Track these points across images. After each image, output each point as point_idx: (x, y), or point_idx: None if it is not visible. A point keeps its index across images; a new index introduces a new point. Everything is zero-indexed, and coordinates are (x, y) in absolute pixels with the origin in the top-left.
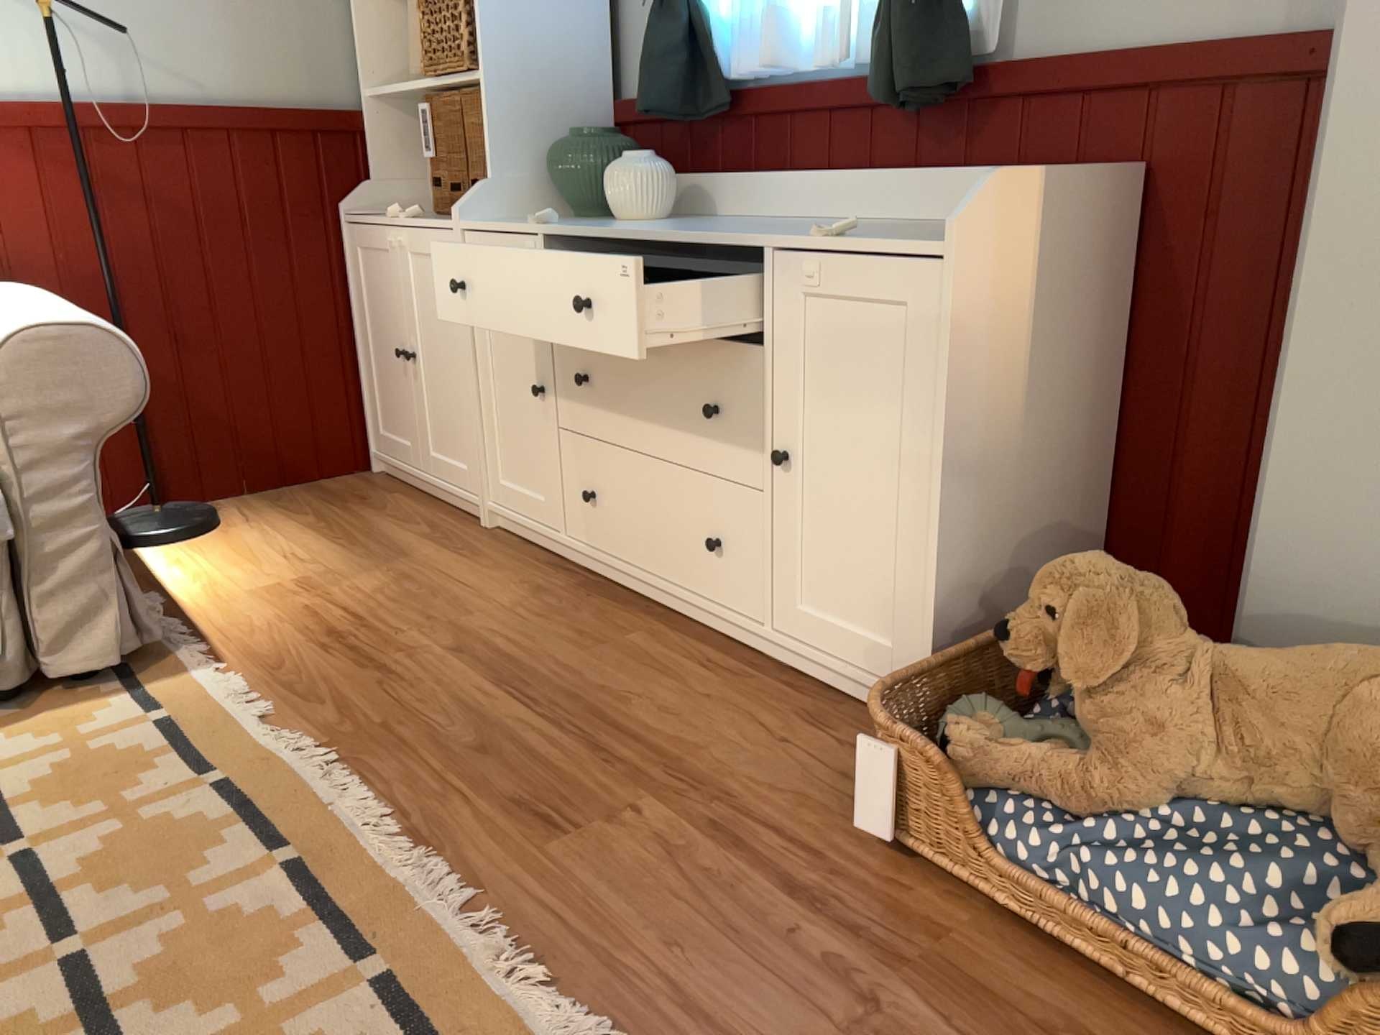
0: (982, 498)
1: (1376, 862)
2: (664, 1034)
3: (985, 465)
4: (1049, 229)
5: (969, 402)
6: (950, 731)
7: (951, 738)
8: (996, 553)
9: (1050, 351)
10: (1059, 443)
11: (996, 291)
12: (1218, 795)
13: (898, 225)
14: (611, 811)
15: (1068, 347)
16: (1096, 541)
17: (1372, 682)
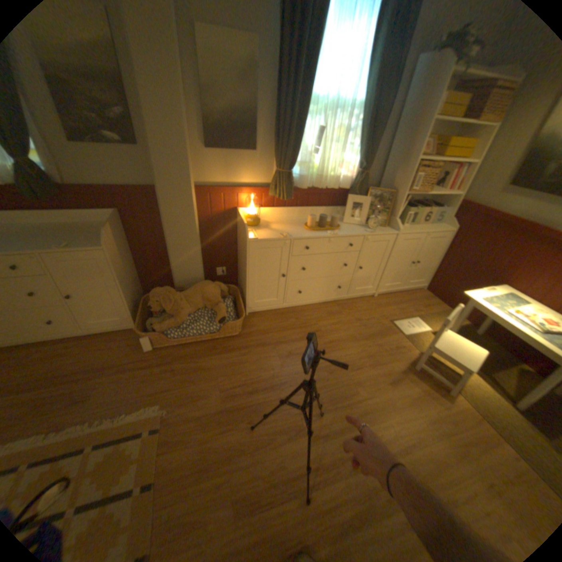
0: (124, 285)
1: (211, 309)
2: (150, 401)
3: (122, 280)
4: (104, 226)
5: (117, 272)
6: (152, 328)
7: (151, 329)
8: (129, 292)
9: (120, 252)
10: (127, 266)
11: (112, 249)
12: (192, 312)
13: (50, 226)
14: (91, 388)
15: (122, 249)
16: (137, 277)
17: (202, 289)
